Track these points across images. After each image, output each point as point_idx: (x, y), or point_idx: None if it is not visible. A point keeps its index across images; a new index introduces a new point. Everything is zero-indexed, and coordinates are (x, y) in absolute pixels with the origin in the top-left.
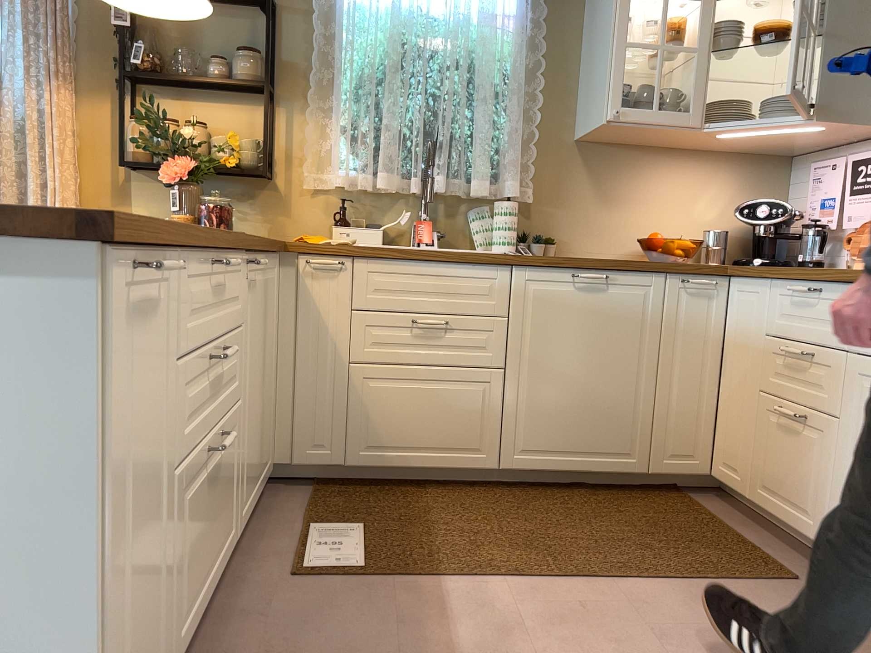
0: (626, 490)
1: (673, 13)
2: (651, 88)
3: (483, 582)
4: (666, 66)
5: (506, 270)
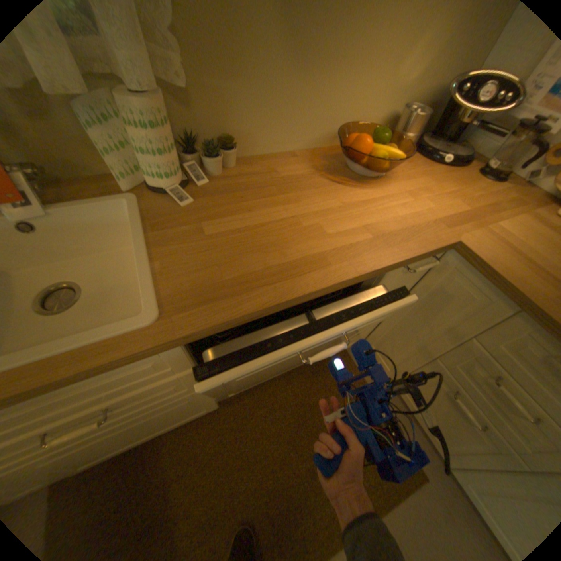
0: None
1: None
2: None
3: None
4: None
5: (172, 347)
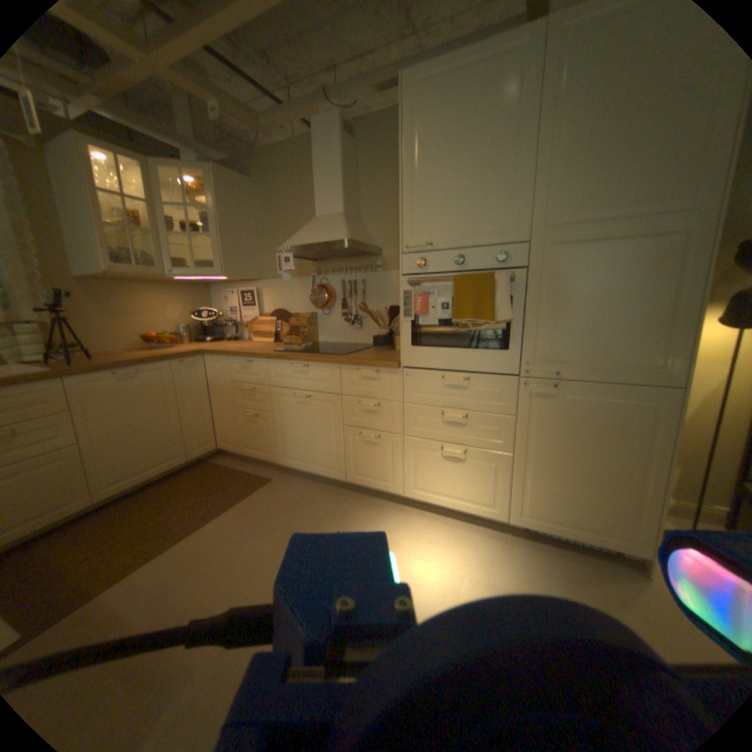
0: (175, 476)
1: (120, 199)
2: (118, 245)
3: (125, 580)
4: (125, 232)
5: (54, 382)
